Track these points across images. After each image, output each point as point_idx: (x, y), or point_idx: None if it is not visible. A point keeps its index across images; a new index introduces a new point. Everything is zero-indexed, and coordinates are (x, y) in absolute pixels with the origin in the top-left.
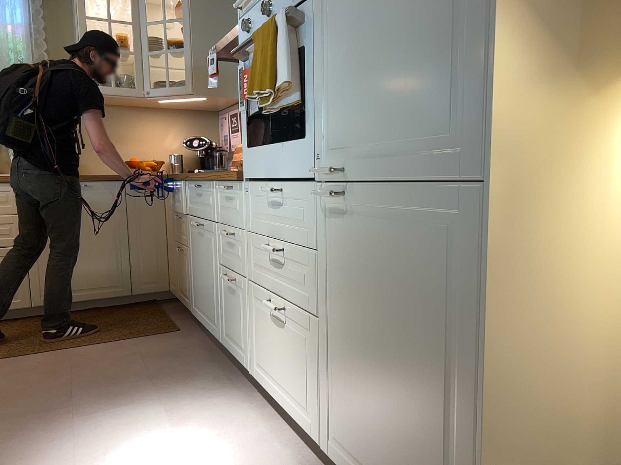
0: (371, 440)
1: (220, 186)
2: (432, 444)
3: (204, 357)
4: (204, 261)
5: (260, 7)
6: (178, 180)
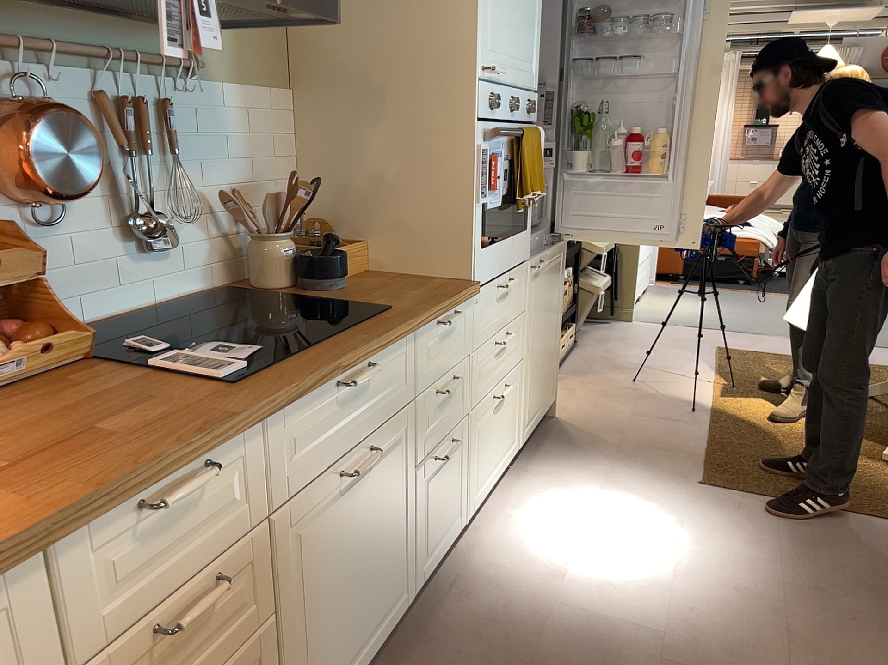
0: (538, 389)
1: (450, 319)
2: (551, 353)
3: (409, 662)
4: (370, 522)
5: (503, 96)
6: (225, 444)
